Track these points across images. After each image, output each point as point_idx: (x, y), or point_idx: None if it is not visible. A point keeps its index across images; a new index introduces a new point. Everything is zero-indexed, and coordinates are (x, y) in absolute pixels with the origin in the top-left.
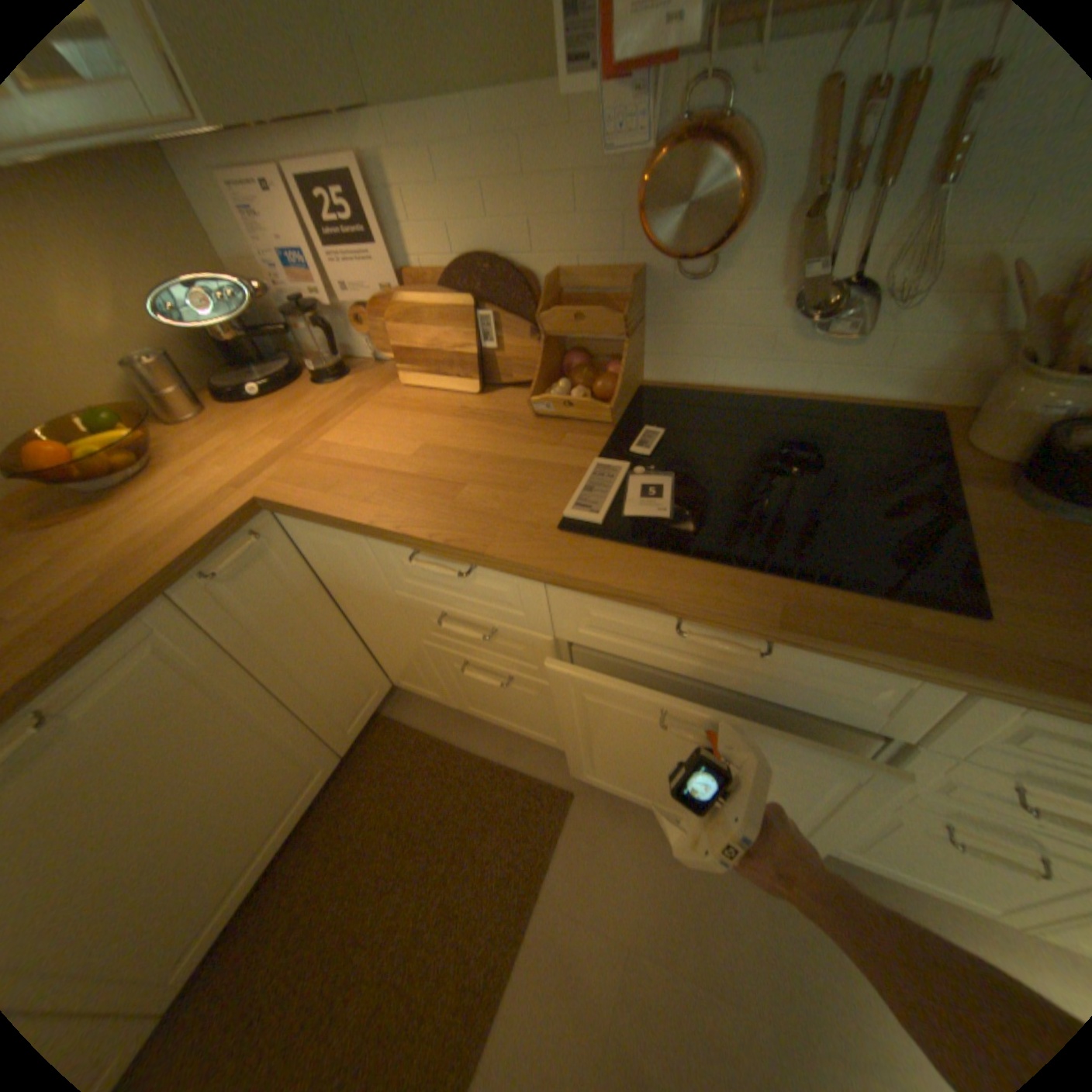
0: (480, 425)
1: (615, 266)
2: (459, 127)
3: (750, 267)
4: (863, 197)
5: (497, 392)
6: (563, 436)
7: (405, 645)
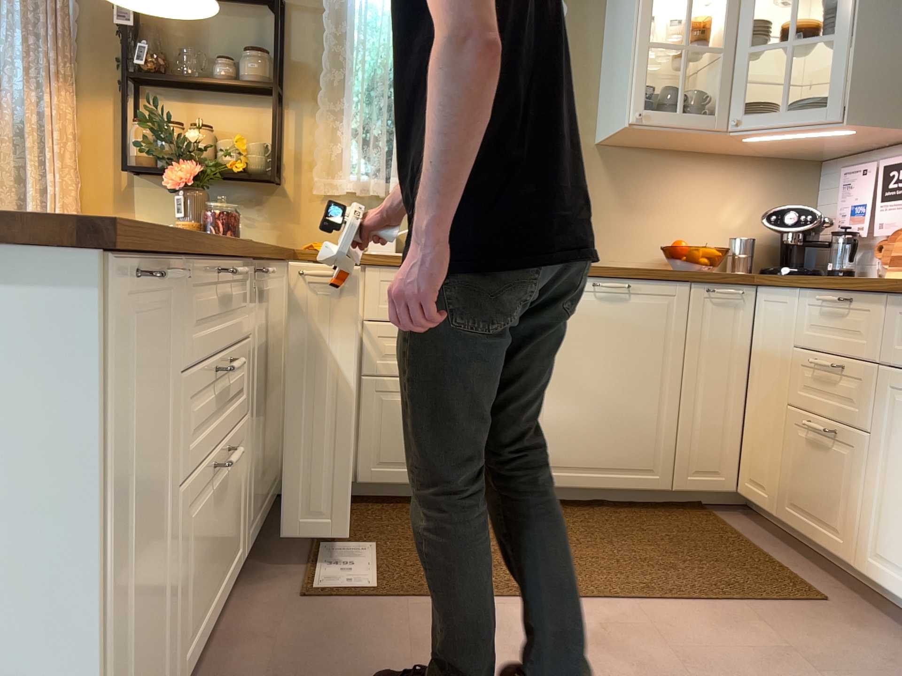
0: None
1: None
2: None
3: None
4: None
5: None
6: None
7: (773, 420)
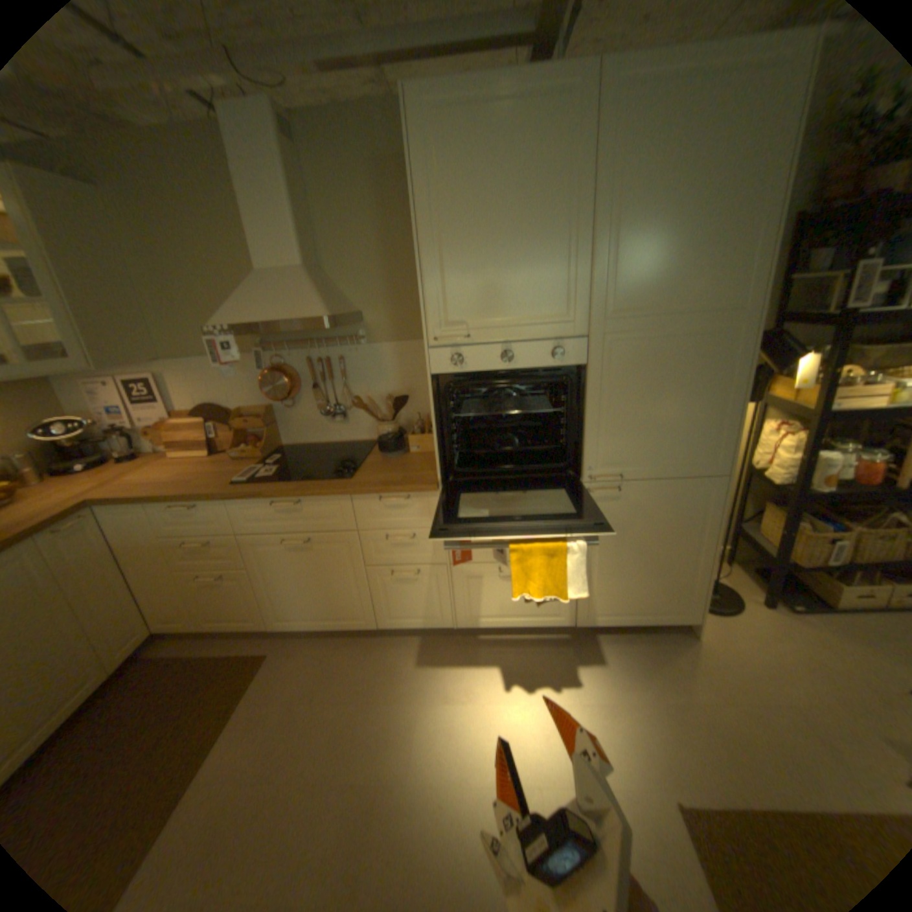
0: (205, 466)
1: (261, 407)
2: (196, 367)
3: (305, 404)
4: (328, 385)
5: (216, 456)
6: (241, 464)
7: (161, 585)
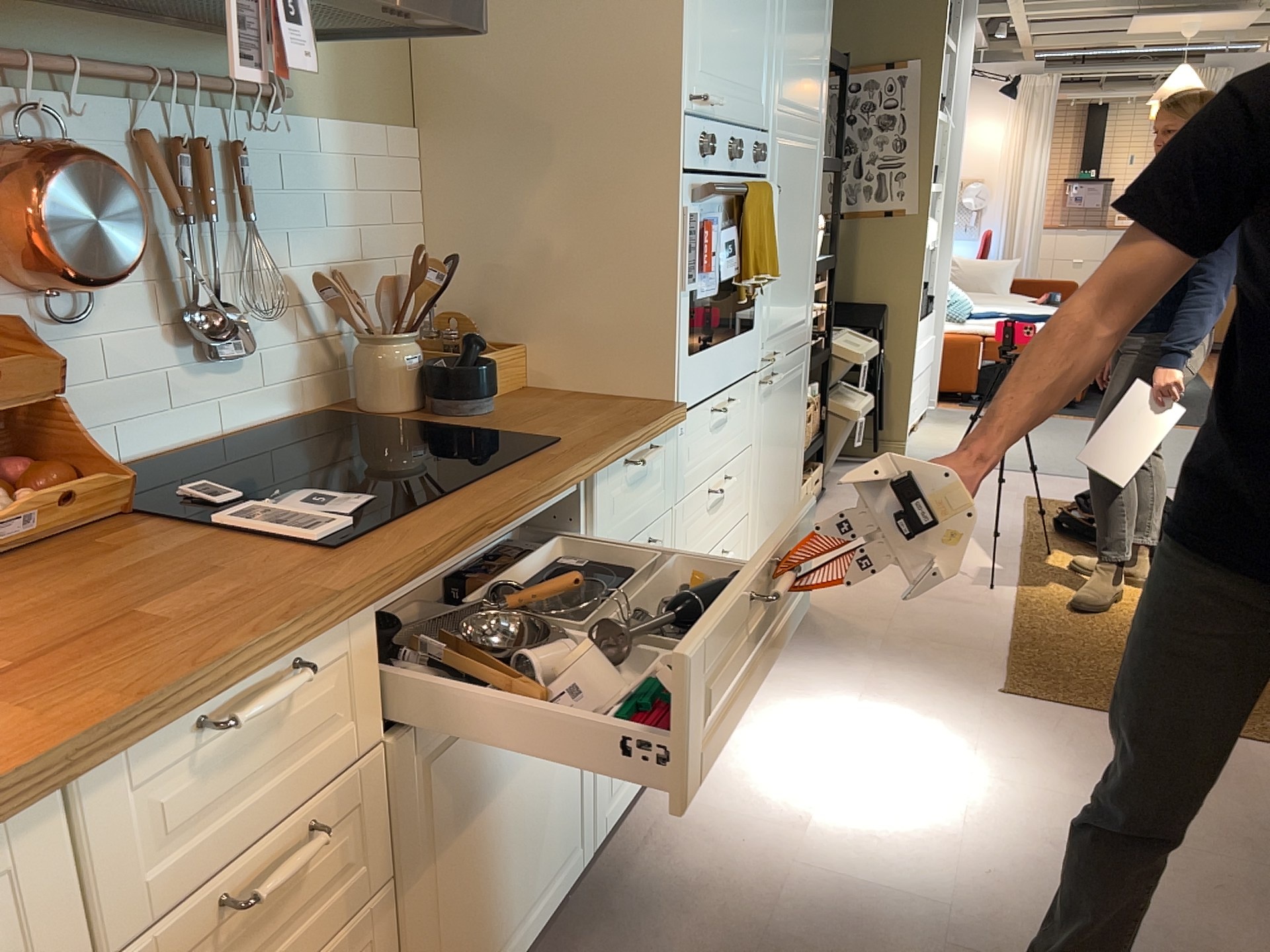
0: None
1: None
2: None
3: (118, 306)
4: (193, 235)
5: None
6: (93, 547)
7: None
